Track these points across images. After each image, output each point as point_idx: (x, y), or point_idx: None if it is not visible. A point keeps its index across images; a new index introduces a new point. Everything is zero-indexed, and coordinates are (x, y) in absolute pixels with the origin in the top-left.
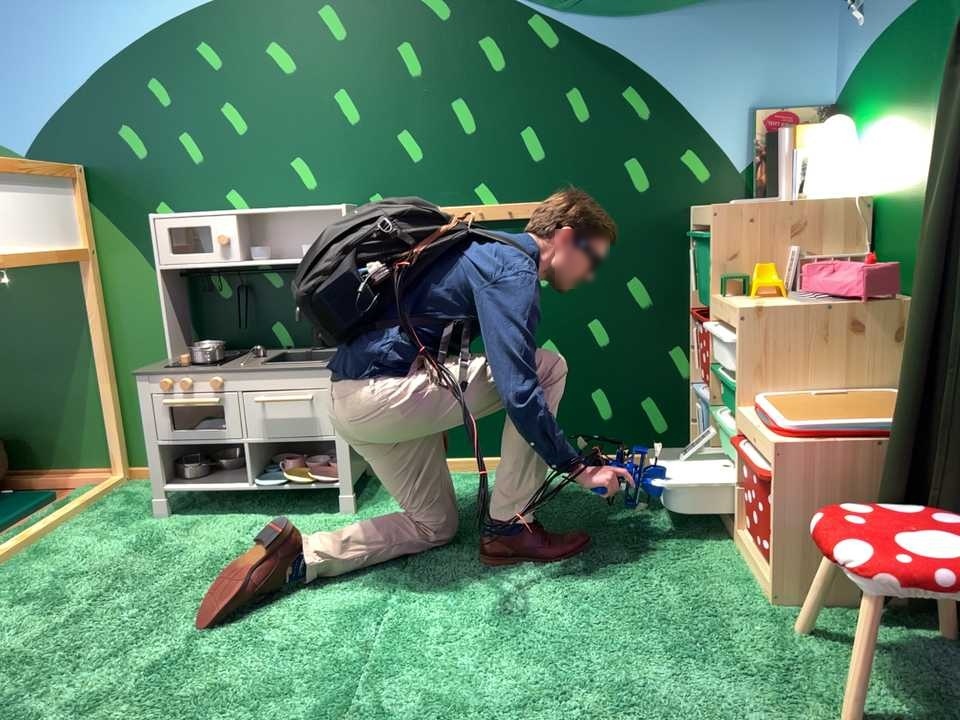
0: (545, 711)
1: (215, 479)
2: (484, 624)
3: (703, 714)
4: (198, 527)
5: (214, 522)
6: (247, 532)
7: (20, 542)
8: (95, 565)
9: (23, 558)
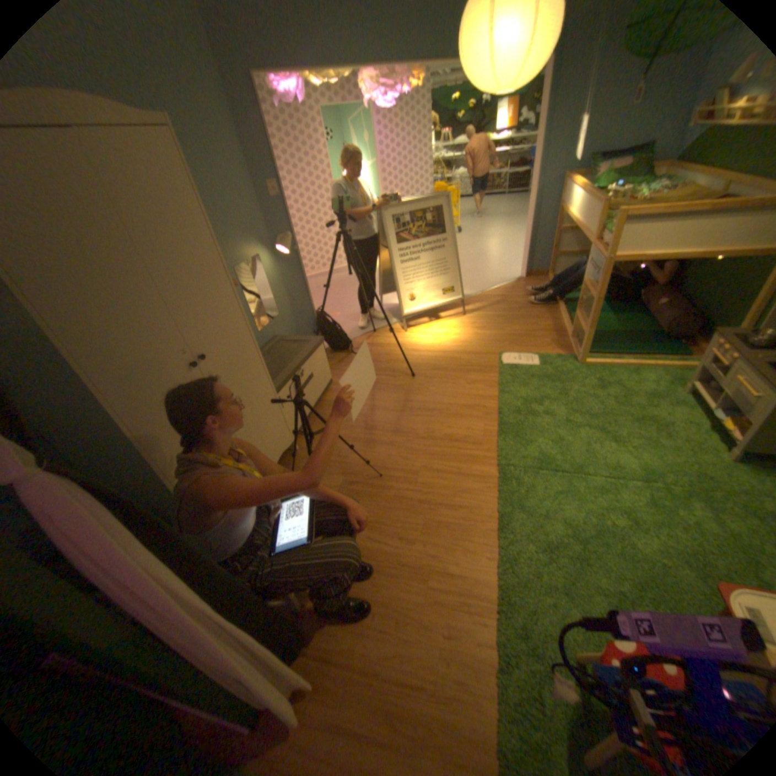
0: (567, 534)
1: (719, 399)
2: (627, 520)
3: (574, 595)
4: (685, 409)
5: (694, 413)
6: (688, 427)
7: (641, 365)
8: (634, 390)
9: (631, 371)
